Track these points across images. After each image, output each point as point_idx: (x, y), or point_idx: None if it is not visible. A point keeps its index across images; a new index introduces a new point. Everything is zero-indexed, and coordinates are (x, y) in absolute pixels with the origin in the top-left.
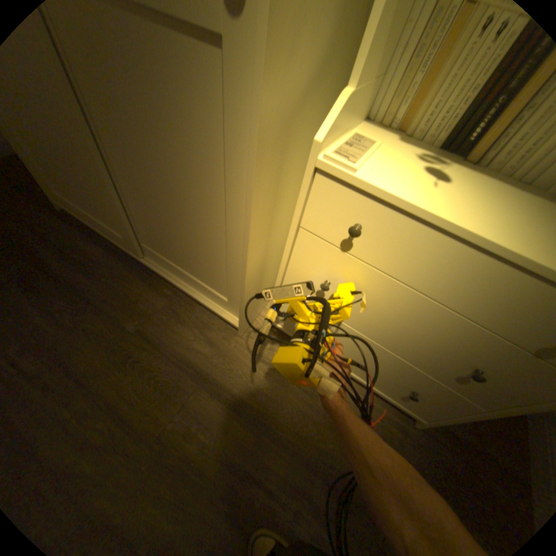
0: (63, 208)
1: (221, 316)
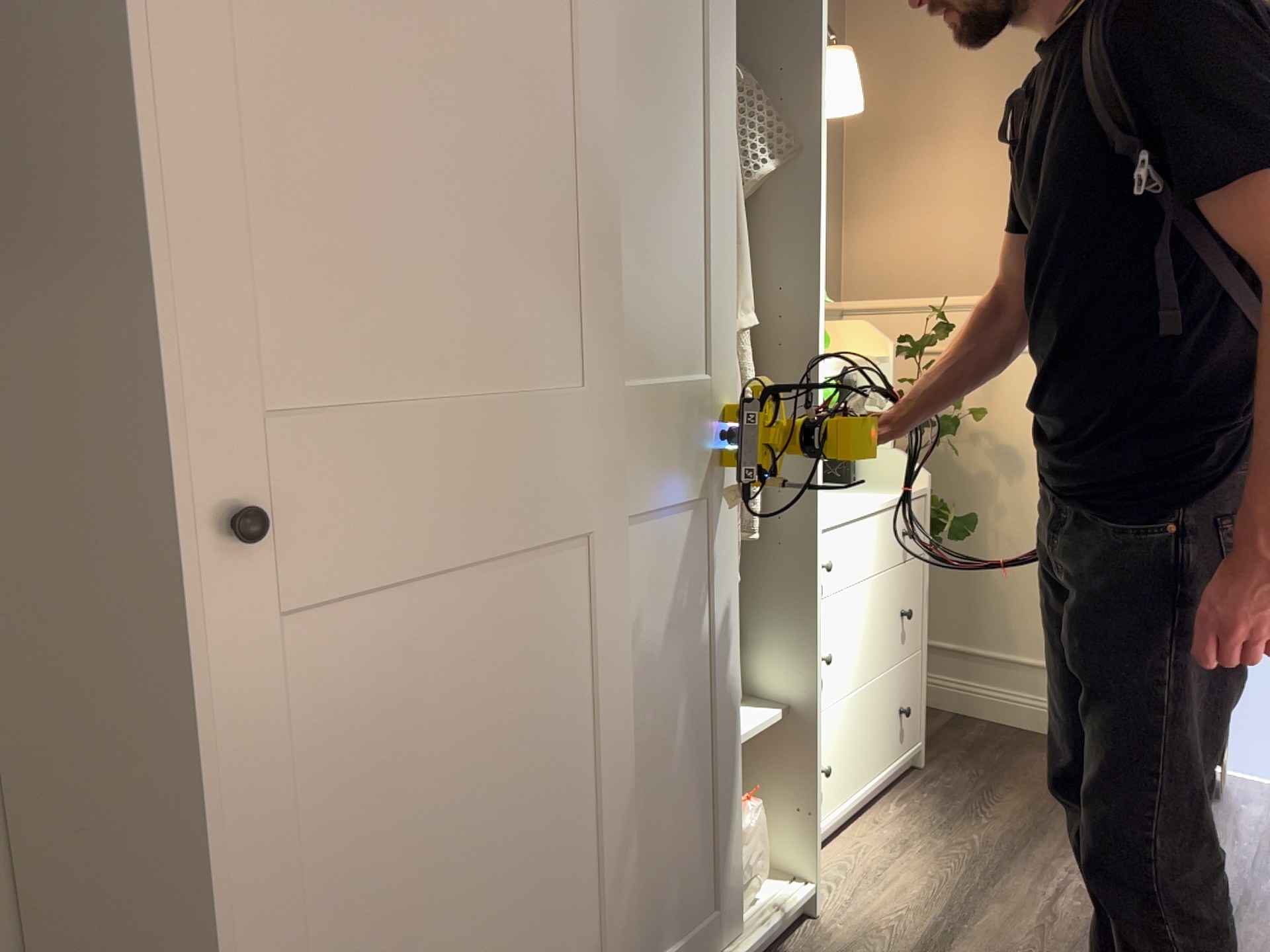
0: None
1: (789, 916)
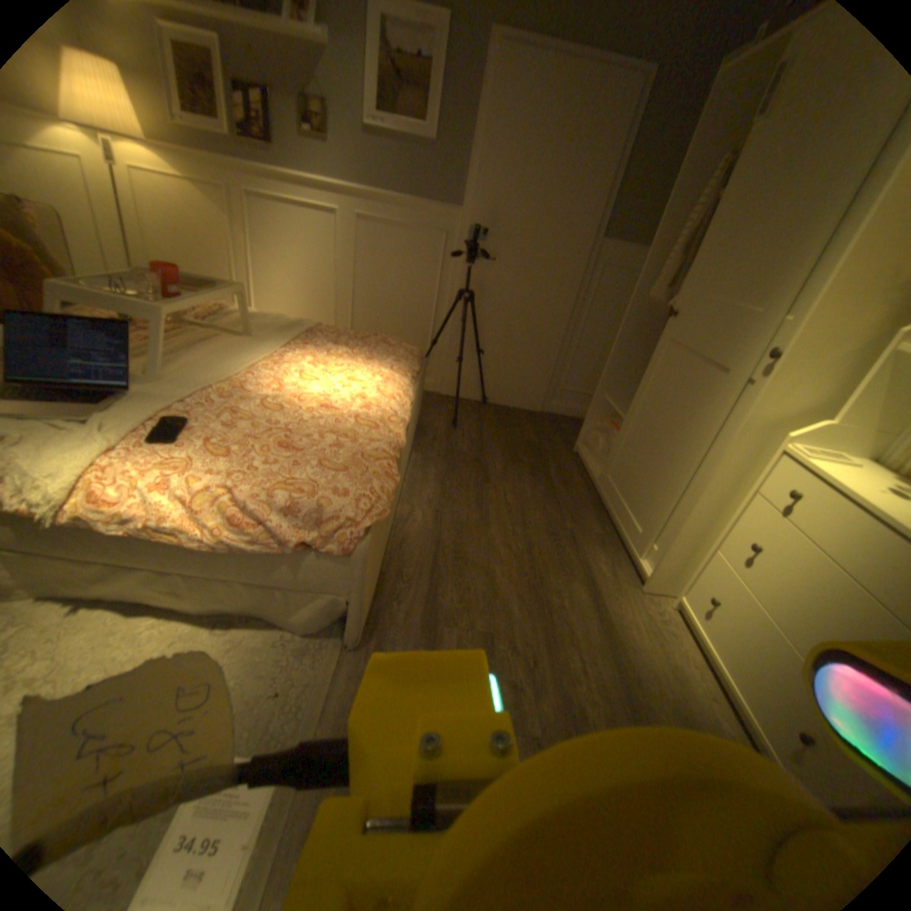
0: (580, 450)
1: (640, 564)
